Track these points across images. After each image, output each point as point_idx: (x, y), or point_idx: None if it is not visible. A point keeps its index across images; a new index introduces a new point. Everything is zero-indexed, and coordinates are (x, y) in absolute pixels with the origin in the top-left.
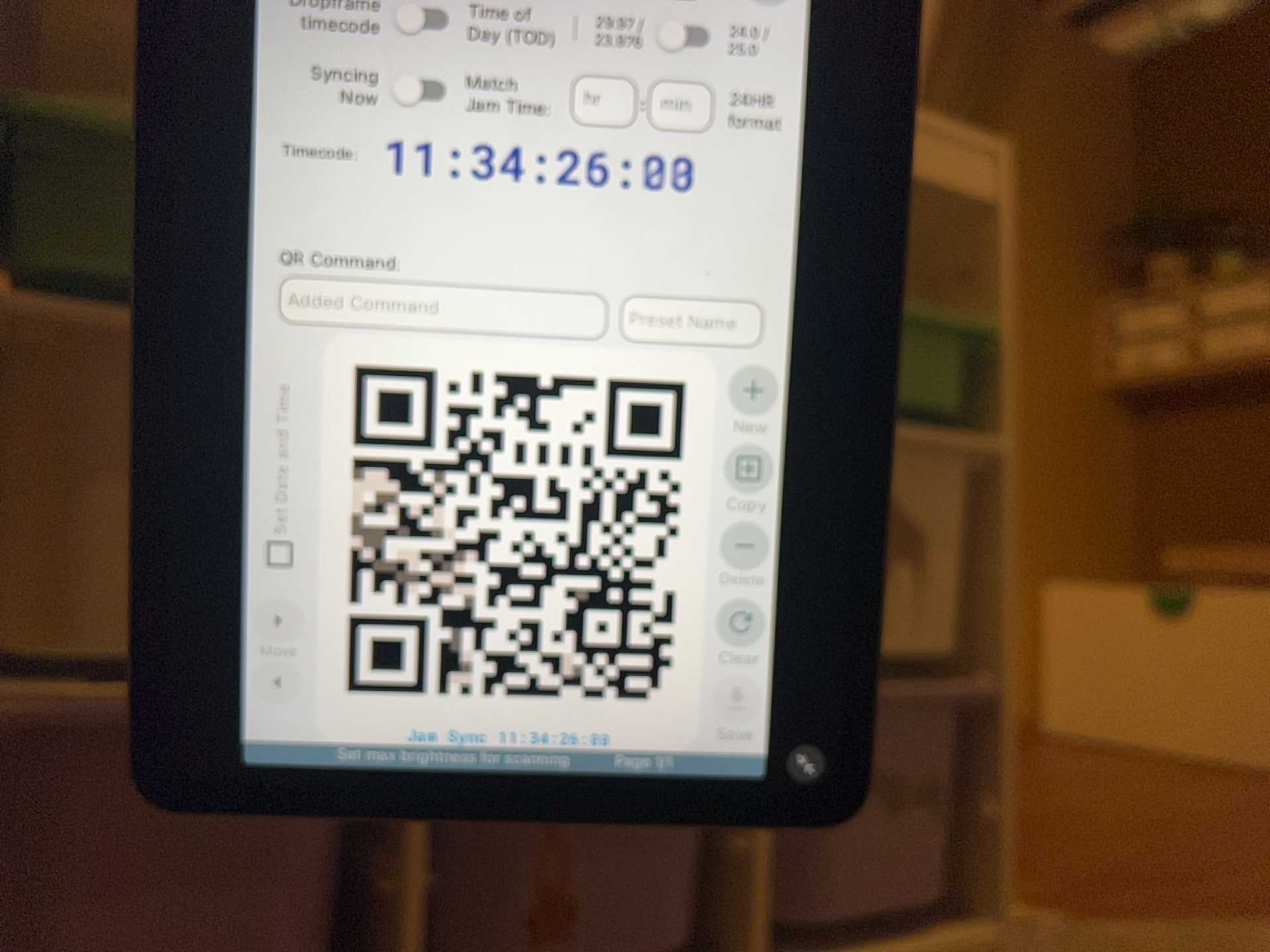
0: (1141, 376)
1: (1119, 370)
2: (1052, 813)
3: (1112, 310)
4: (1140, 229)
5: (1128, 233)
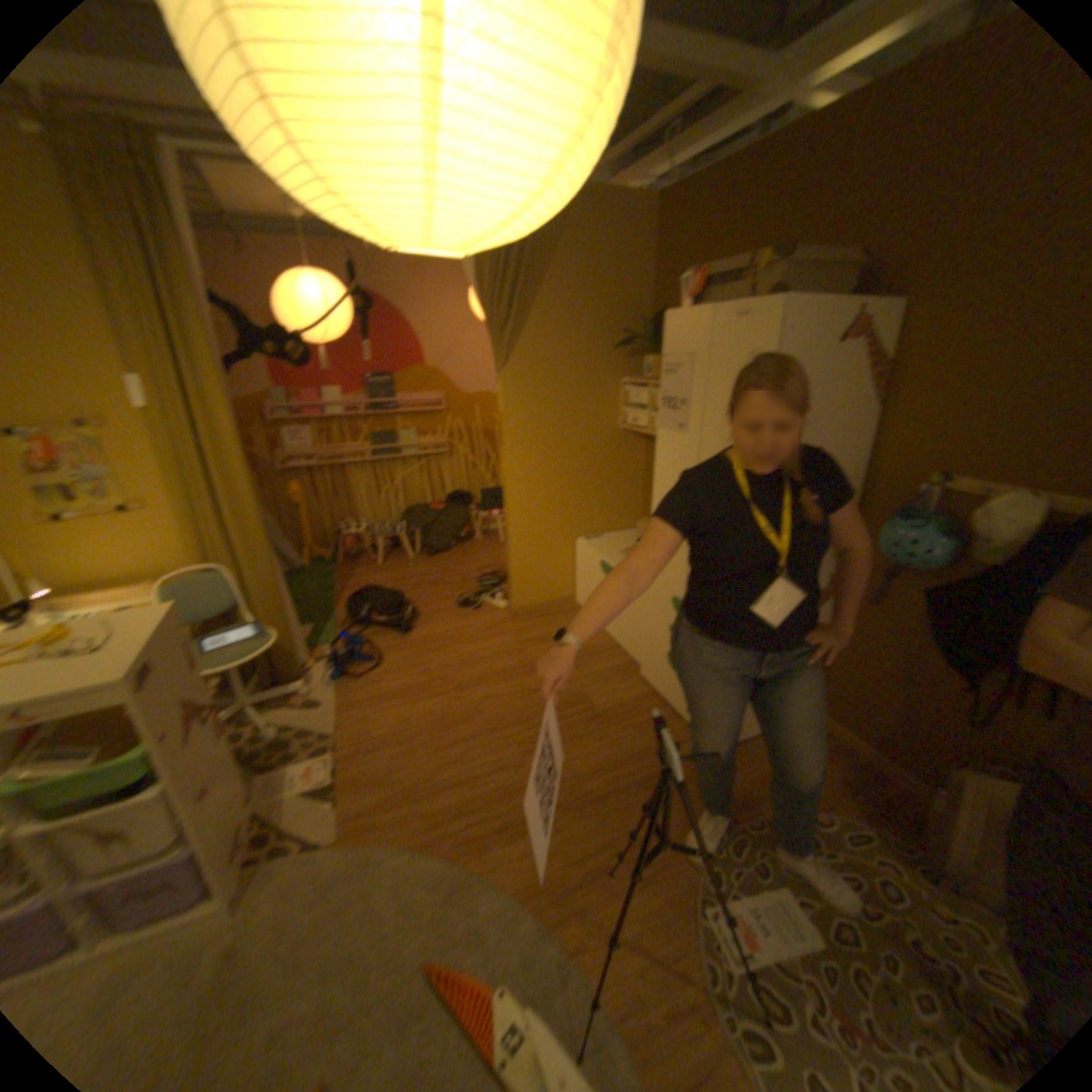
0: (634, 431)
1: (629, 423)
2: (460, 720)
3: (626, 388)
4: (639, 339)
5: (636, 338)
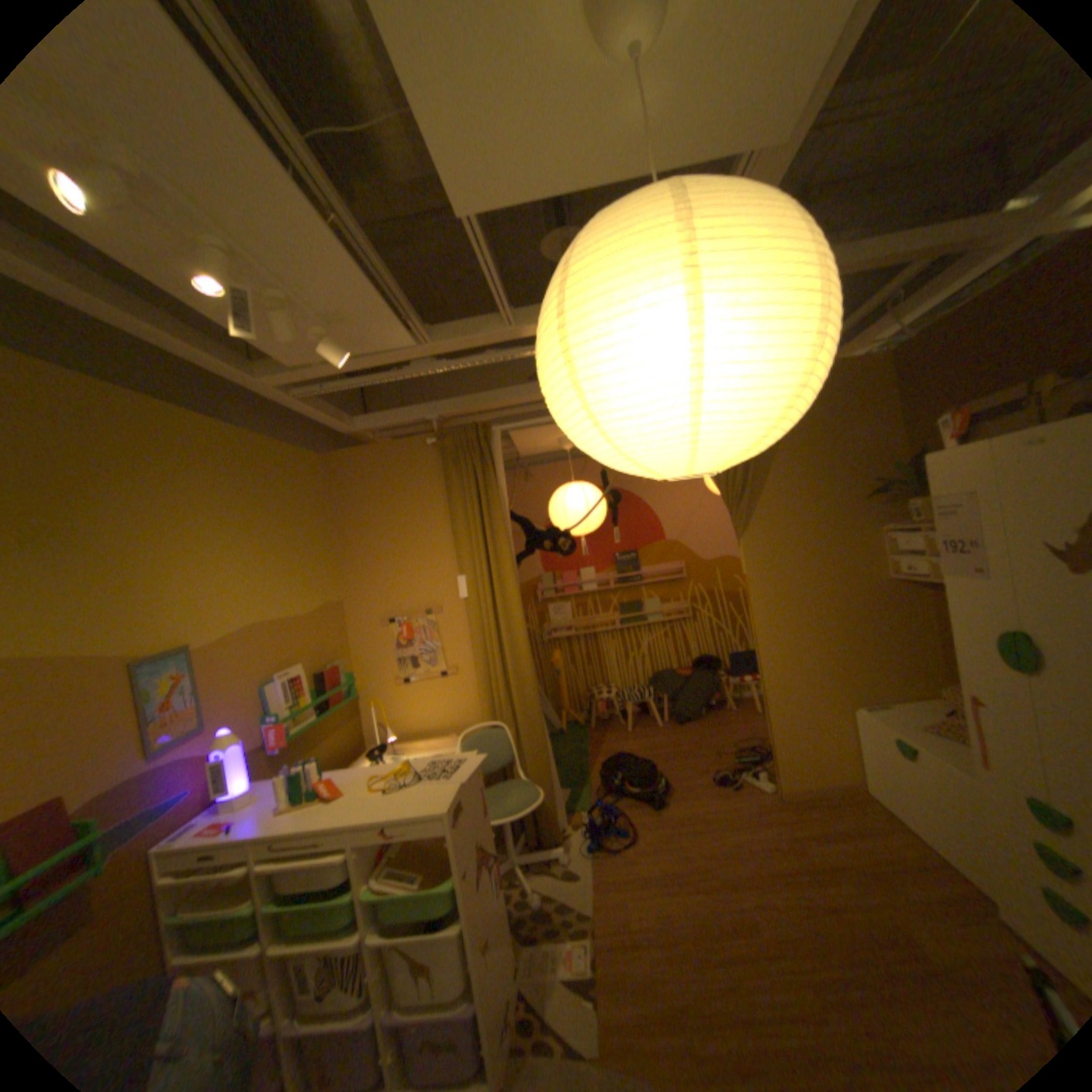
0: (915, 579)
1: (905, 570)
2: (733, 930)
3: (892, 533)
4: (899, 482)
5: (896, 482)
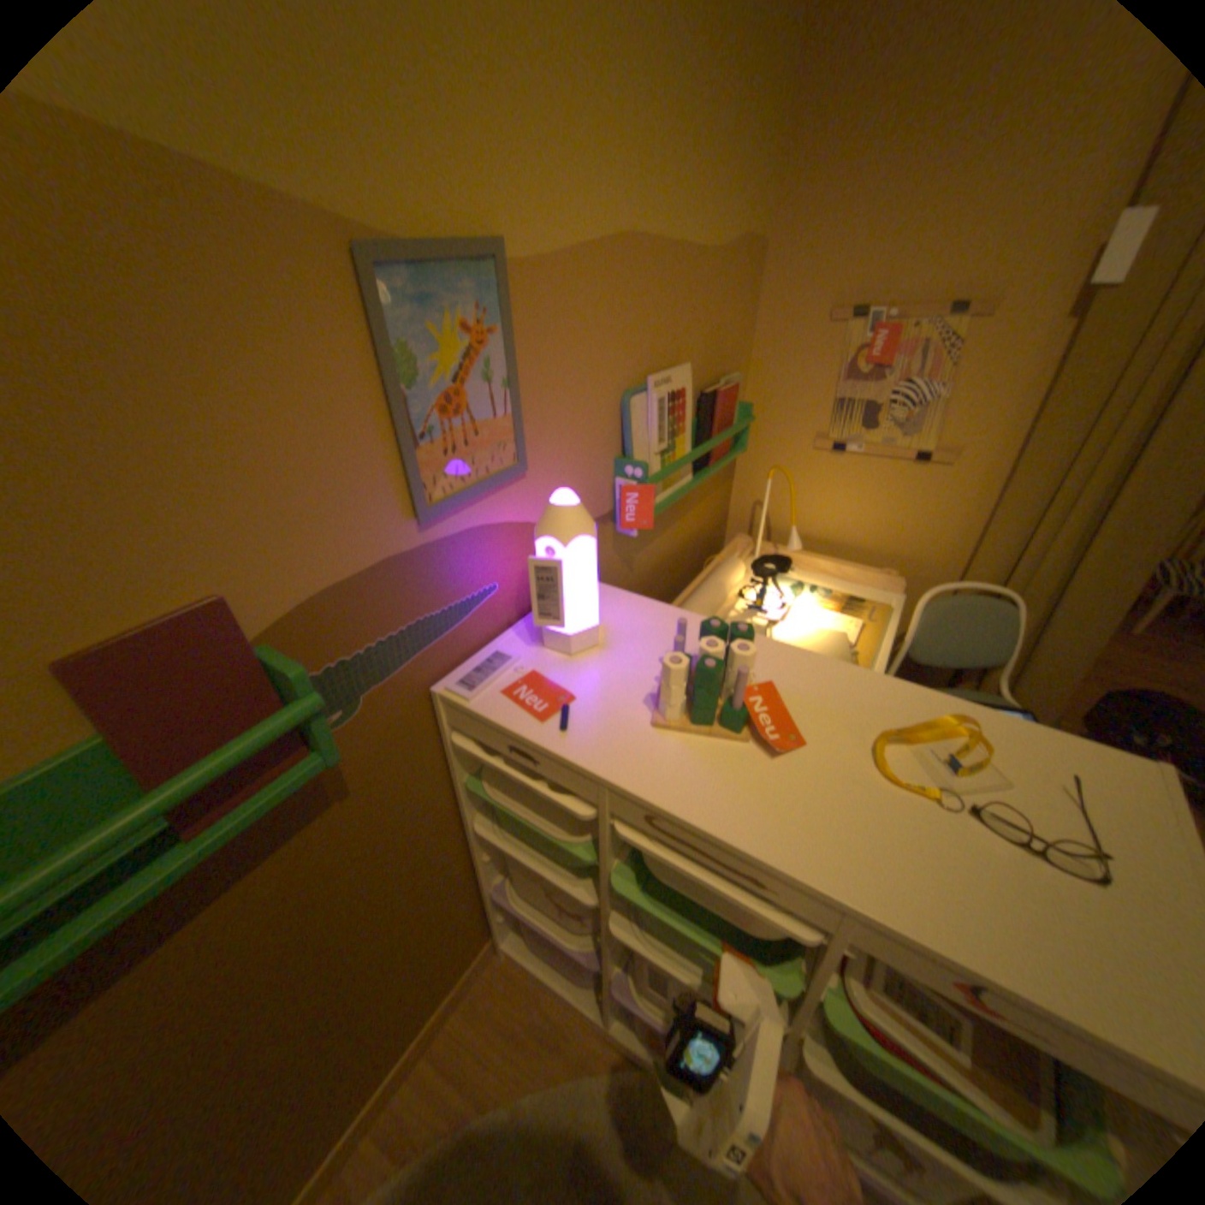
0: None
1: None
2: None
3: None
4: None
5: None
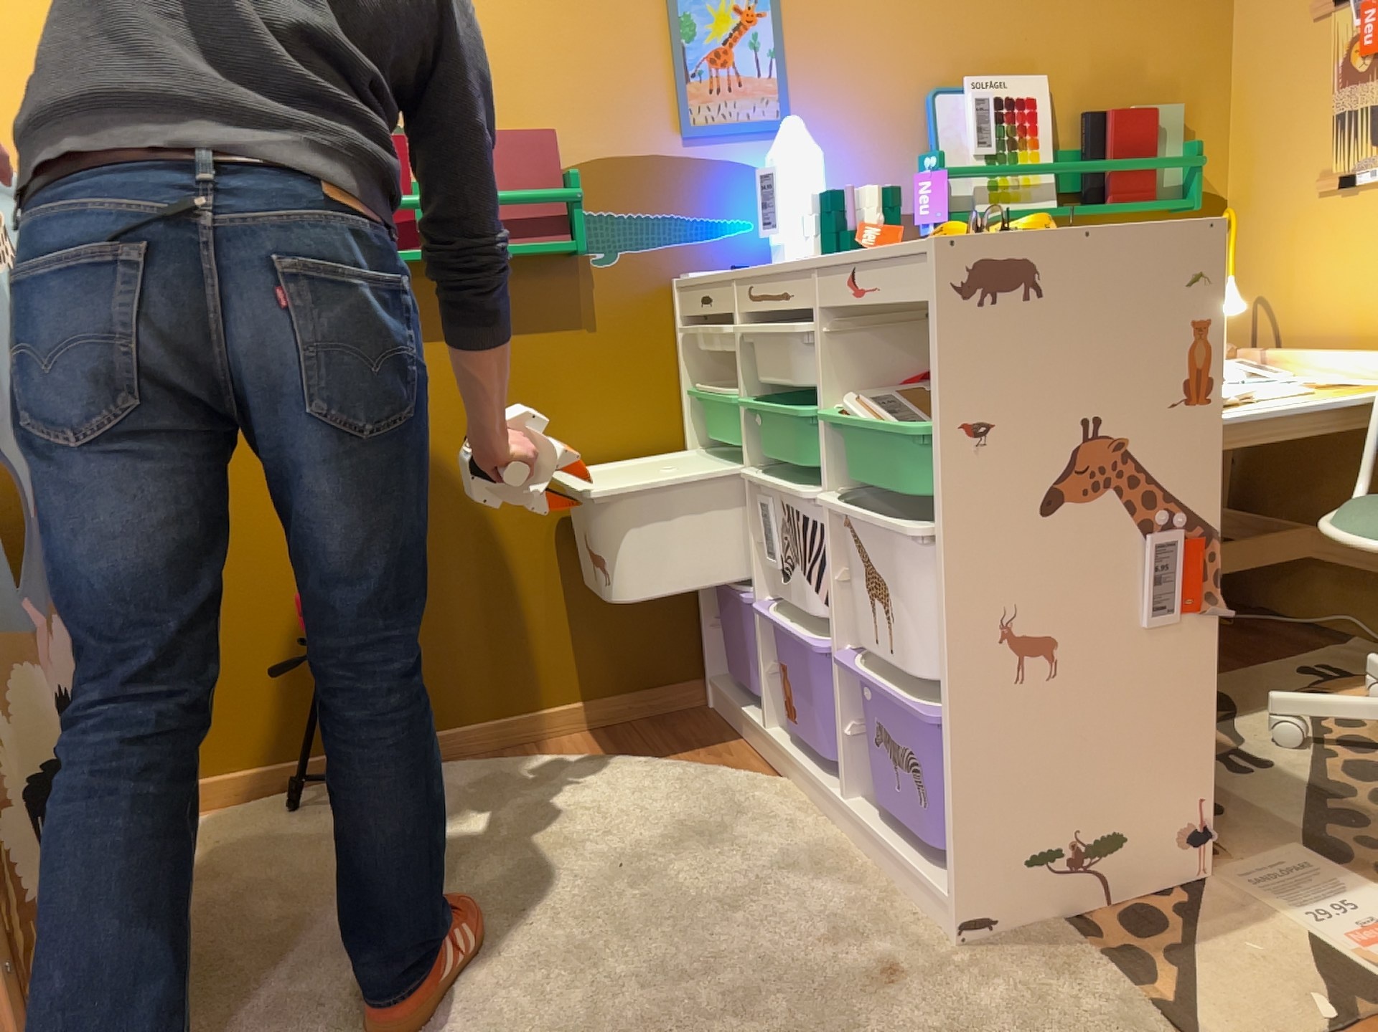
0: None
1: None
2: None
3: None
4: None
5: None
